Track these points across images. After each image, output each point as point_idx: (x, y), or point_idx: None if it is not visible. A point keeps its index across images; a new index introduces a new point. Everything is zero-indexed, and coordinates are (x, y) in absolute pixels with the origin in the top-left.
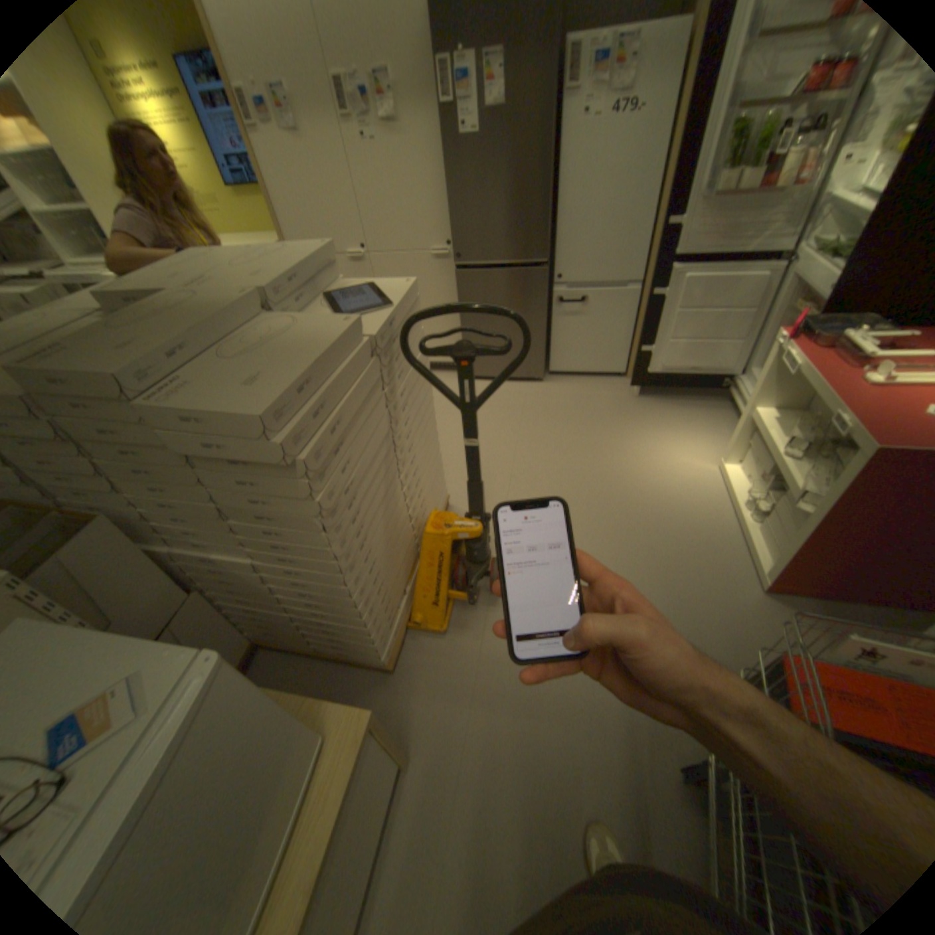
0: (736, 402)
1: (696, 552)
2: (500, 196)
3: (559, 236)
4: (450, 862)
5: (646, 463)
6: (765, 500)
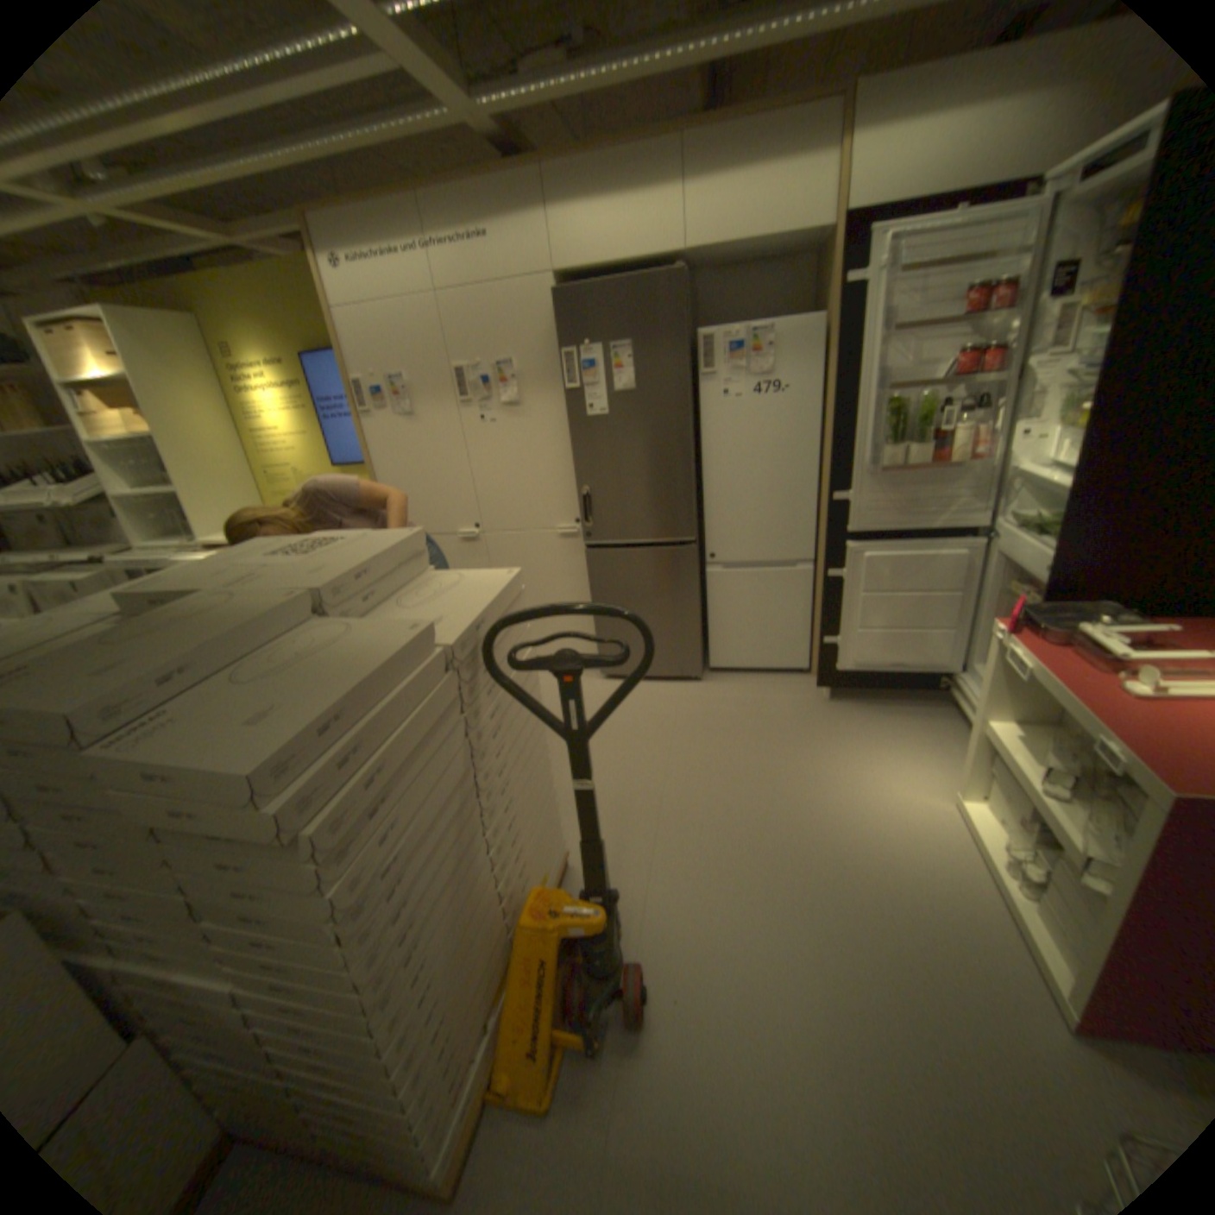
0: (963, 709)
1: (947, 952)
2: (635, 473)
3: (706, 512)
4: None
5: (851, 799)
6: (1034, 863)
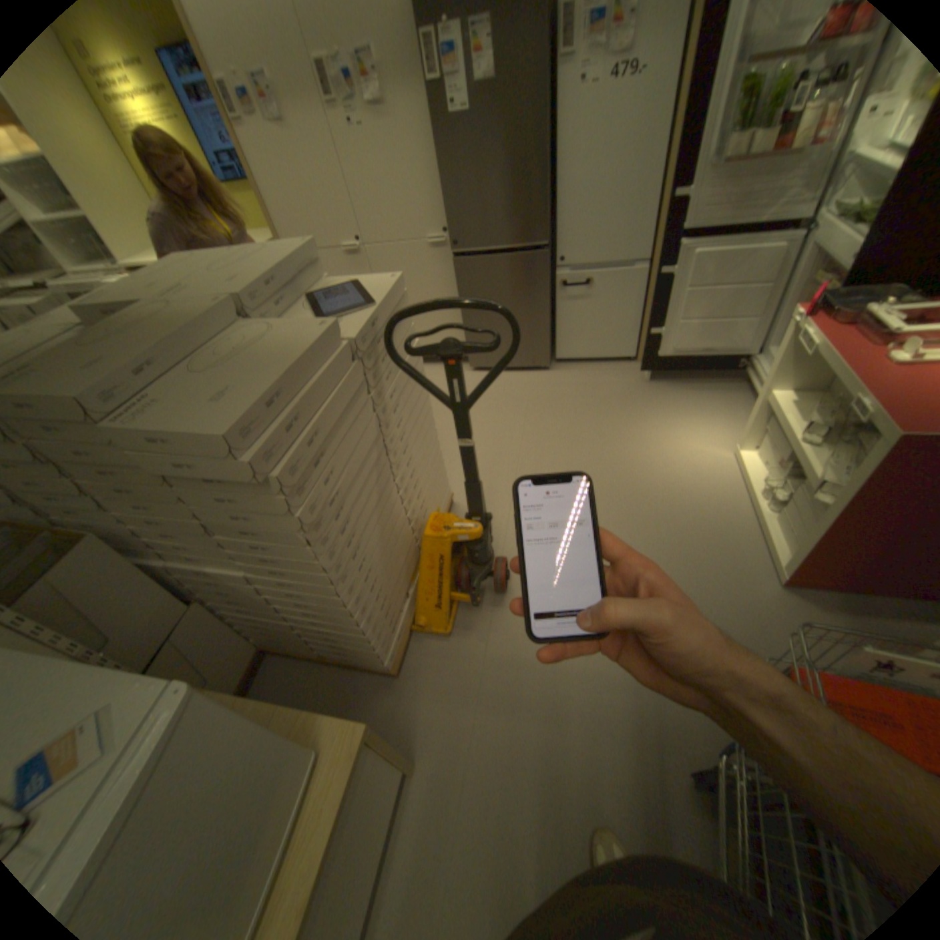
0: (753, 383)
1: (710, 545)
2: (495, 177)
3: (559, 216)
4: (455, 867)
5: (657, 452)
6: (783, 488)
